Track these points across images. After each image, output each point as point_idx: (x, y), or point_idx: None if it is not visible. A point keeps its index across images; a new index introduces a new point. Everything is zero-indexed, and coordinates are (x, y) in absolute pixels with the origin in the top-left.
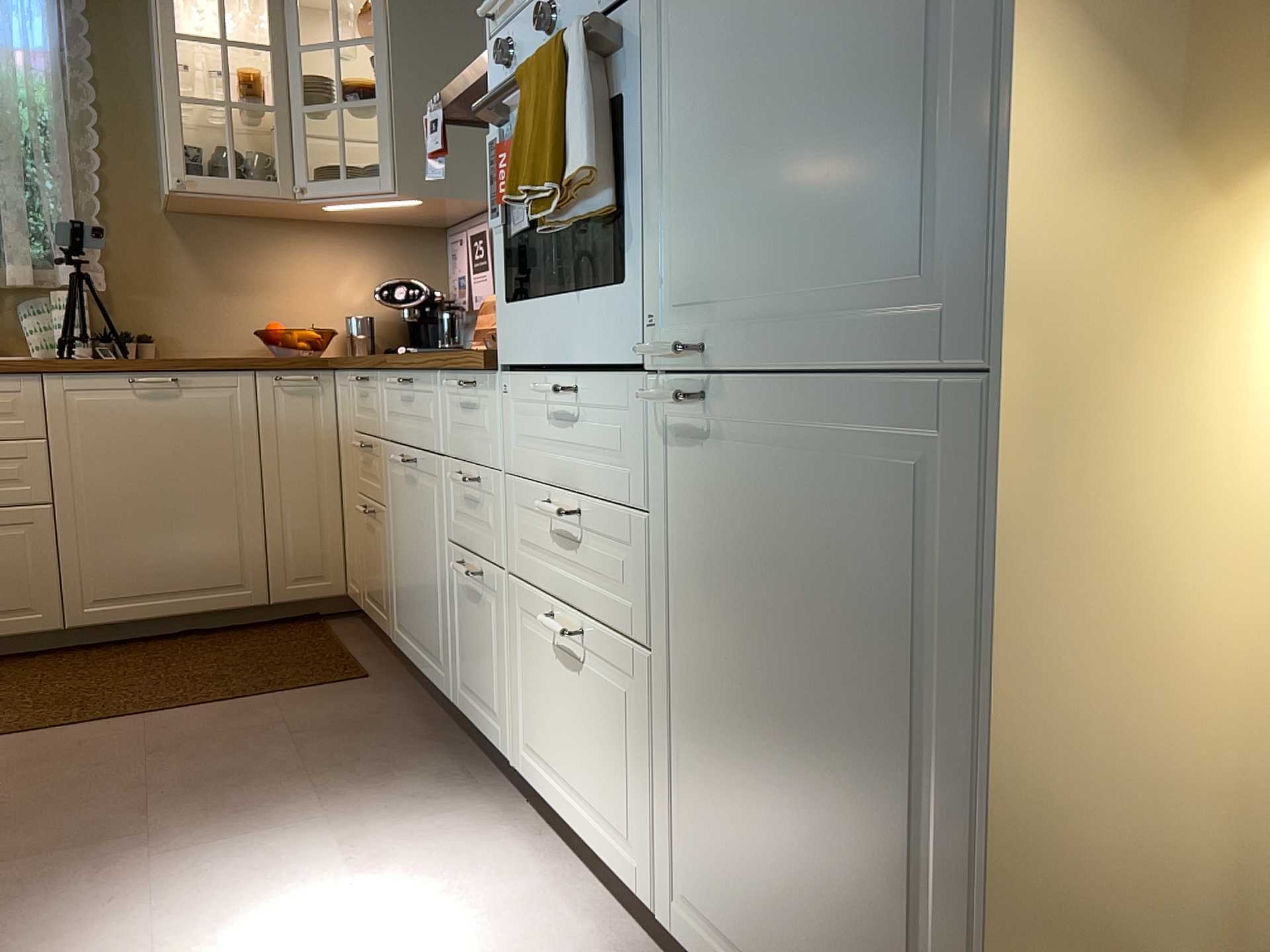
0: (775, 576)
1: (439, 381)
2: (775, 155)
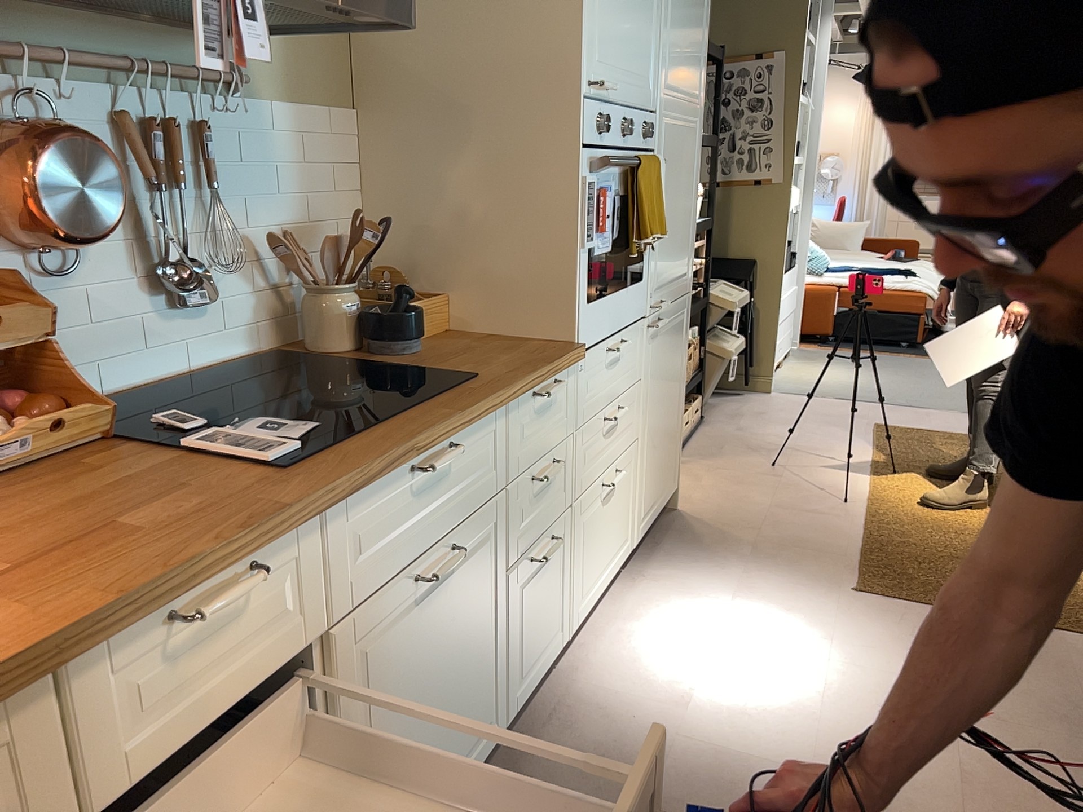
0: (664, 366)
1: (507, 409)
2: (672, 237)
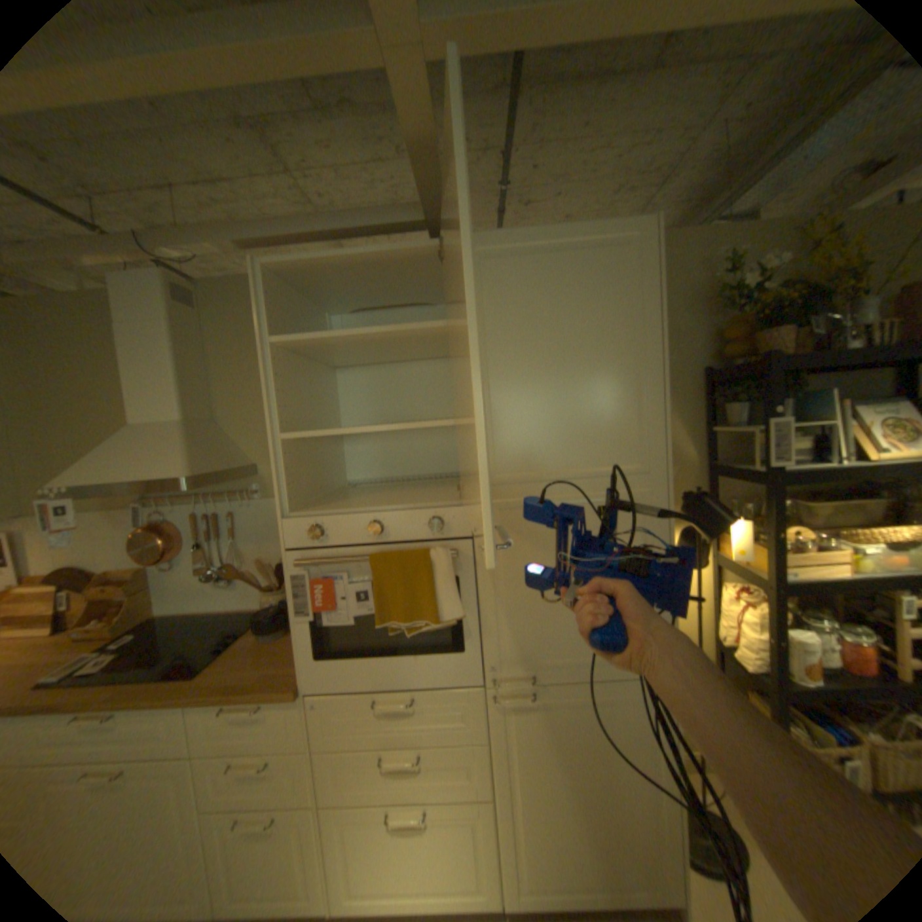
0: (574, 748)
1: (181, 712)
2: (565, 614)
